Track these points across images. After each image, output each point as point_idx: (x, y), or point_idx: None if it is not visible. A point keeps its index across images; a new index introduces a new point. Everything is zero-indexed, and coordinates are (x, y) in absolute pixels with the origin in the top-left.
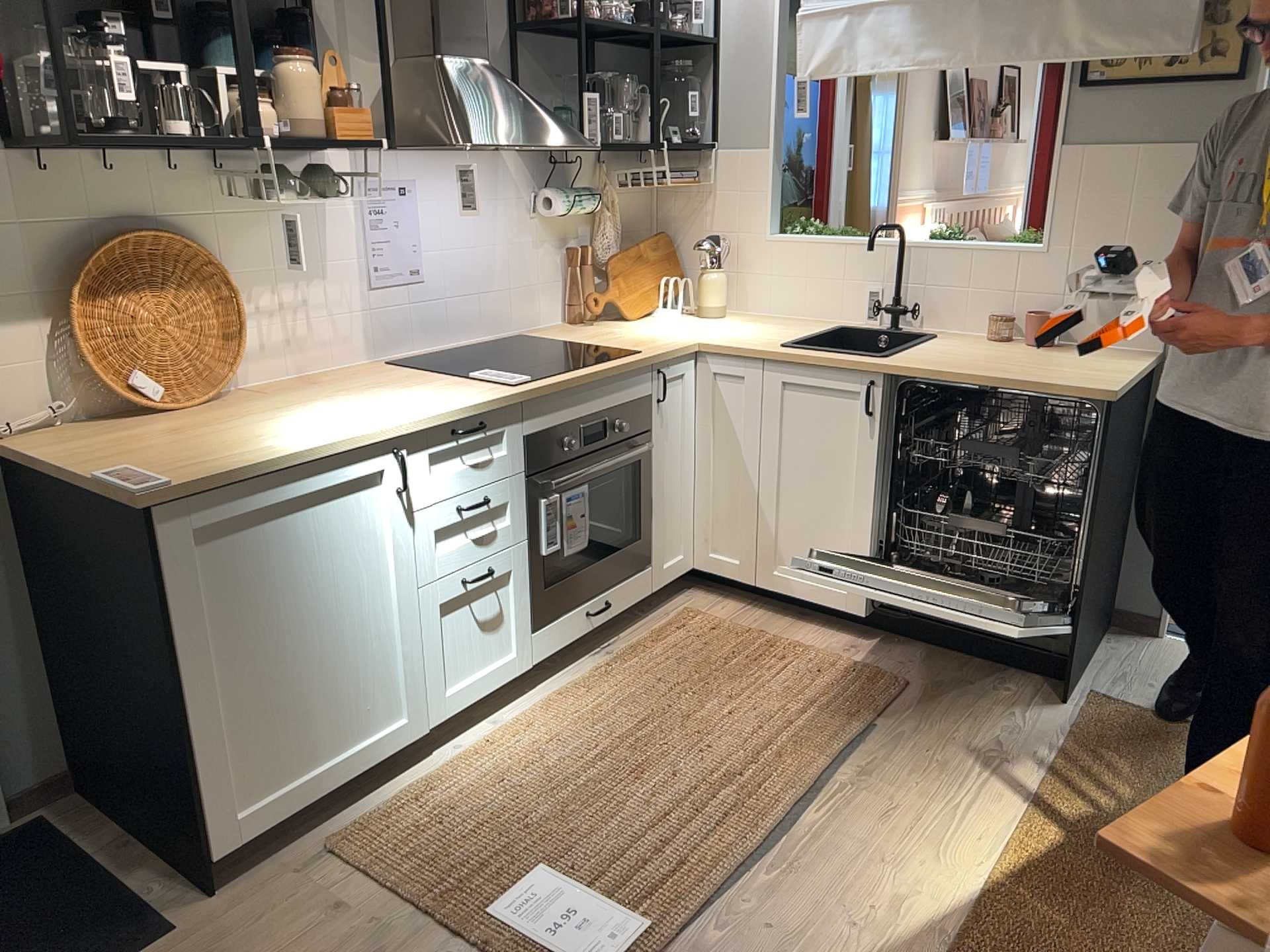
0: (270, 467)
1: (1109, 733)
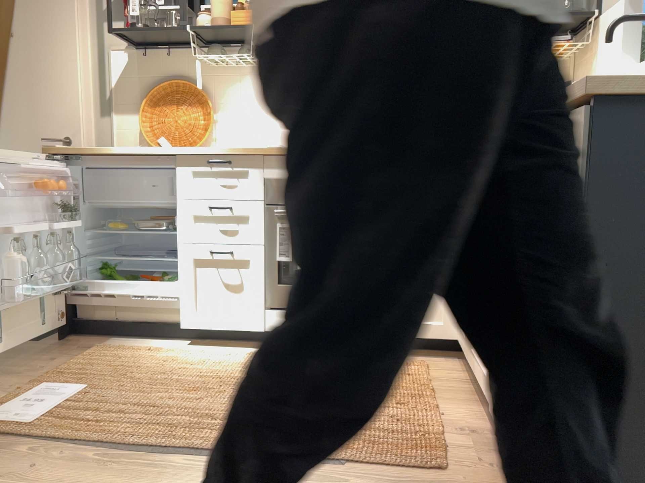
0: (98, 152)
1: None
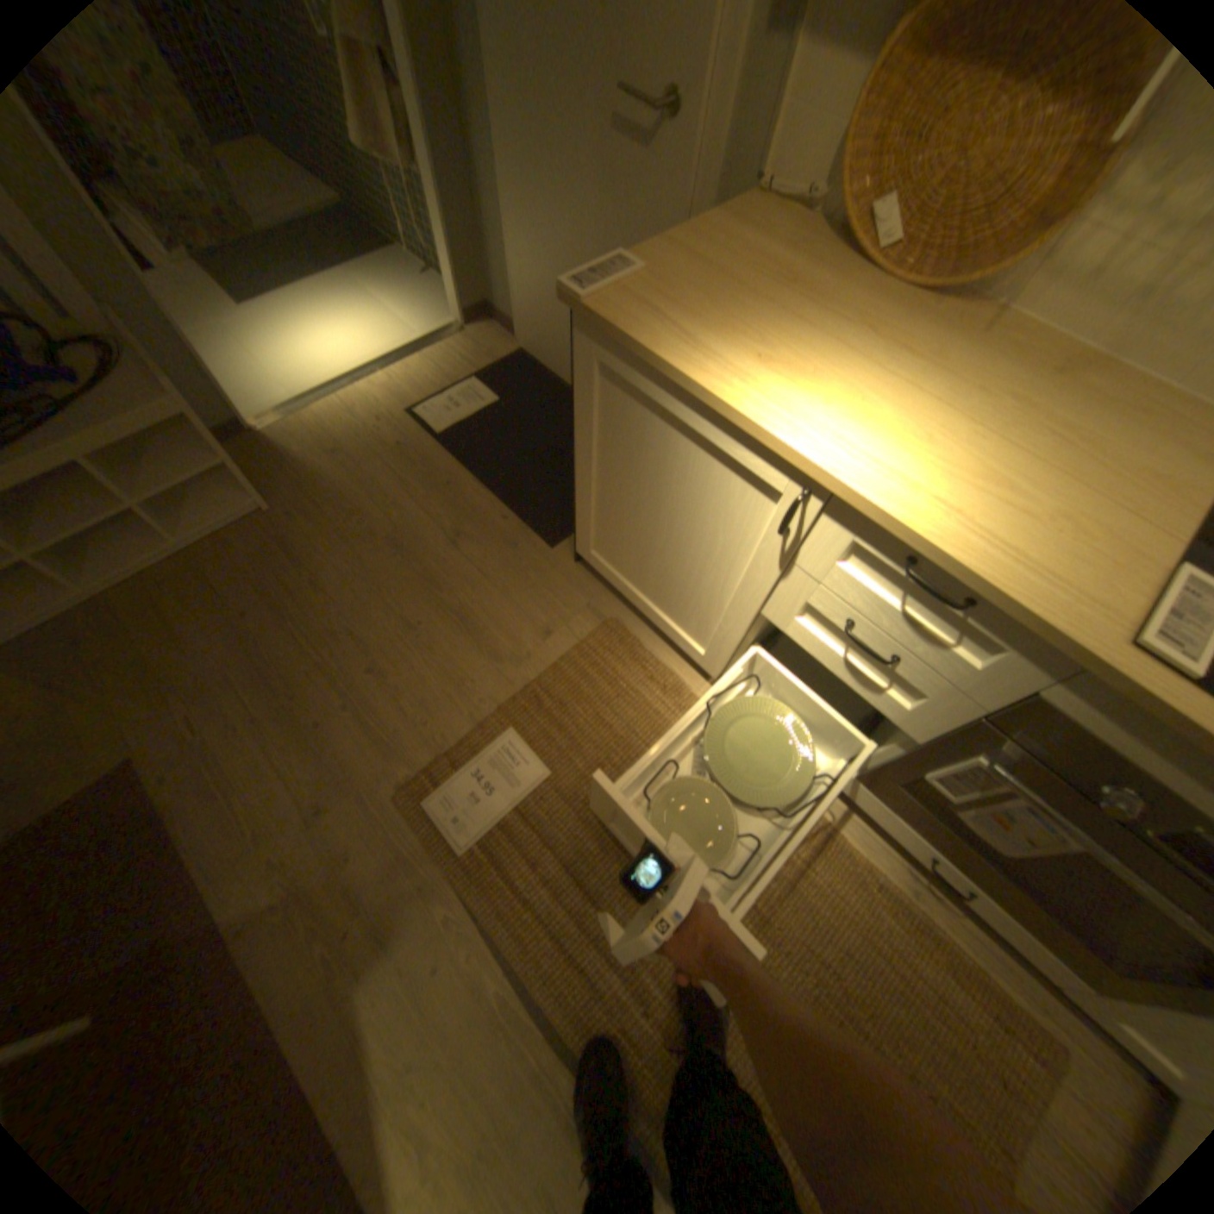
0: (664, 366)
1: None
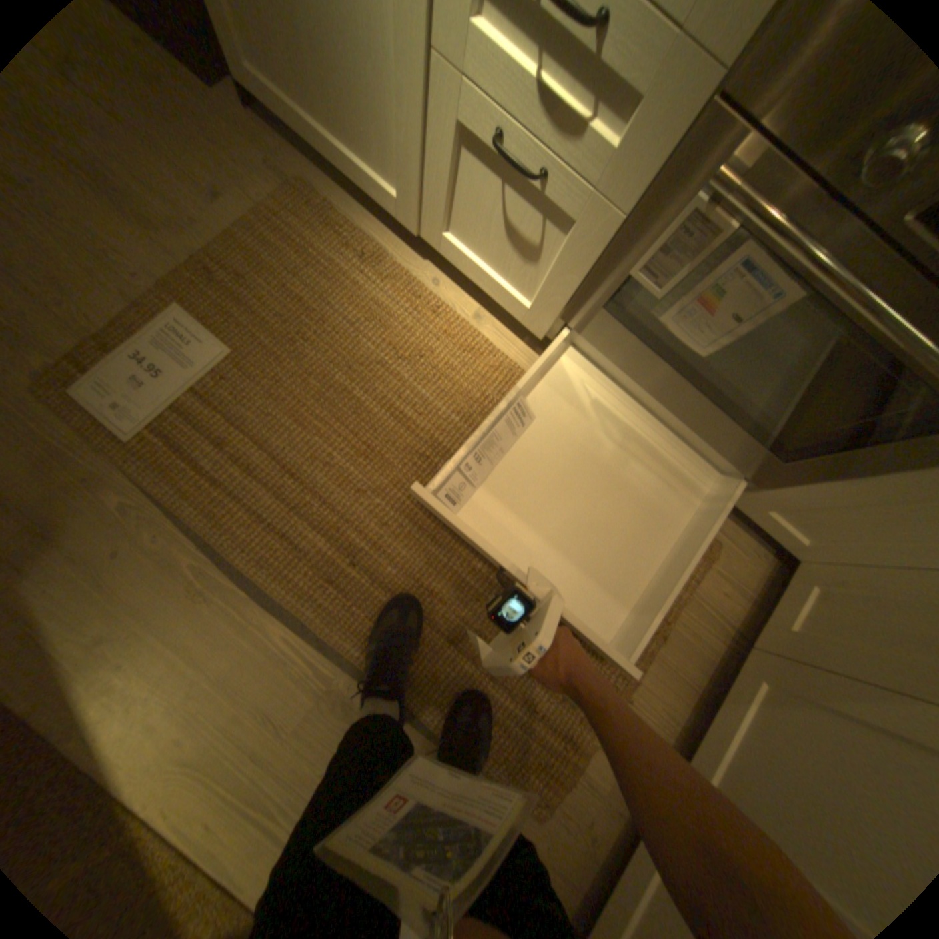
0: None
1: None
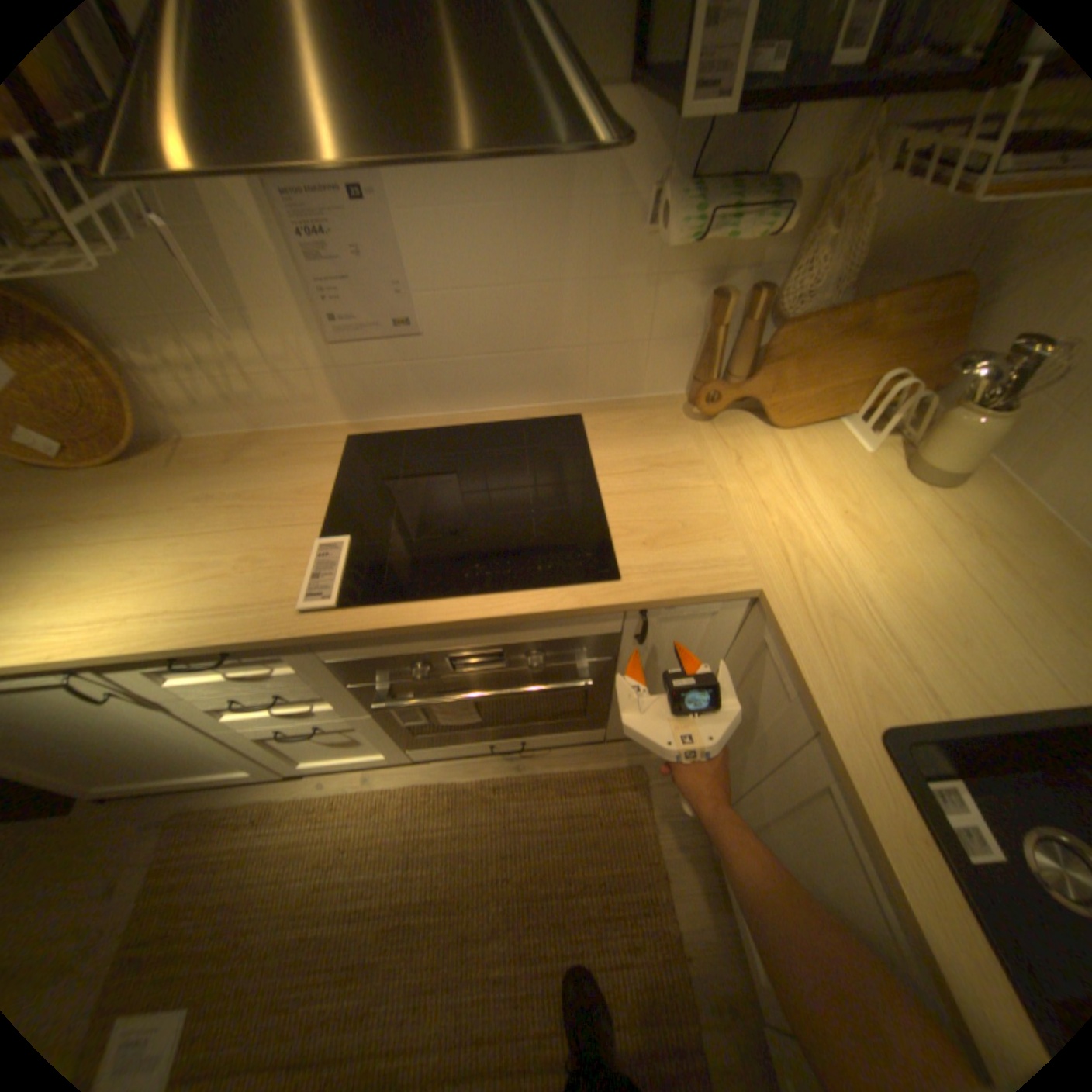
0: None
1: None
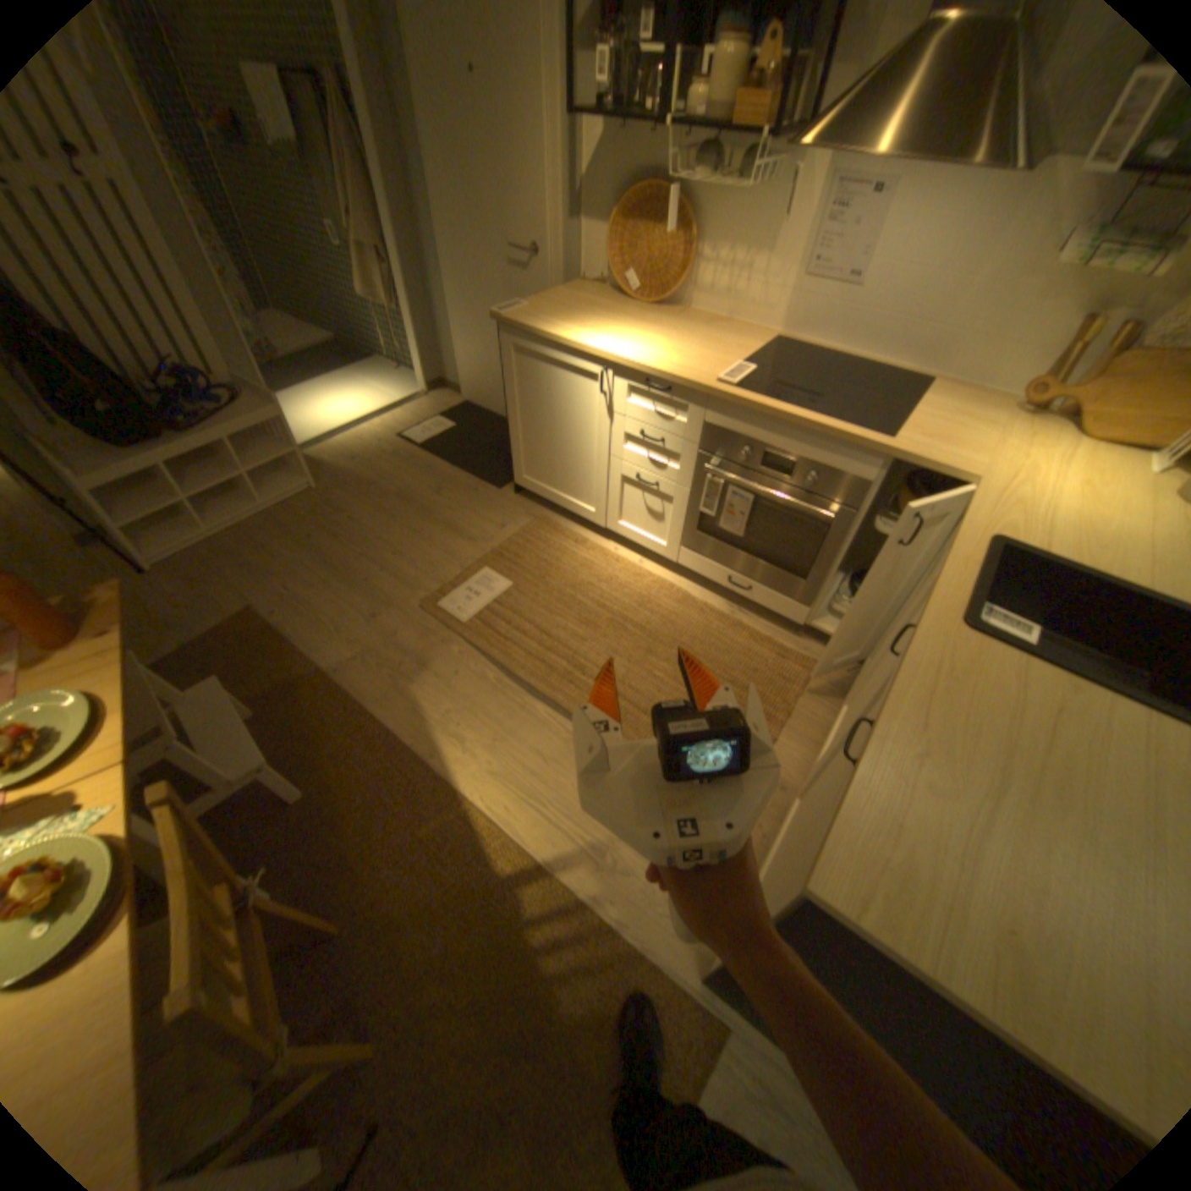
0: (538, 335)
1: (641, 1004)
